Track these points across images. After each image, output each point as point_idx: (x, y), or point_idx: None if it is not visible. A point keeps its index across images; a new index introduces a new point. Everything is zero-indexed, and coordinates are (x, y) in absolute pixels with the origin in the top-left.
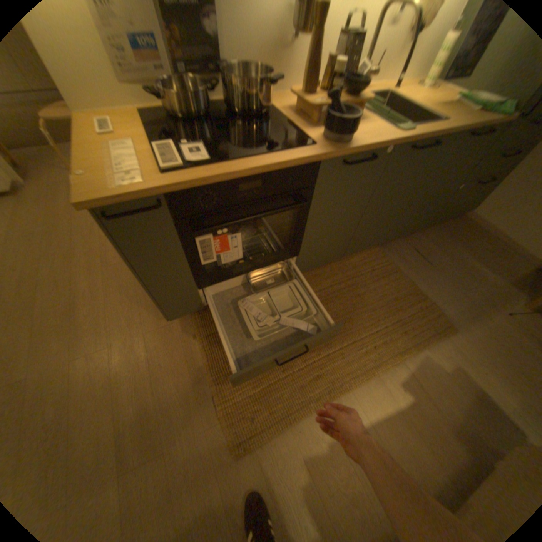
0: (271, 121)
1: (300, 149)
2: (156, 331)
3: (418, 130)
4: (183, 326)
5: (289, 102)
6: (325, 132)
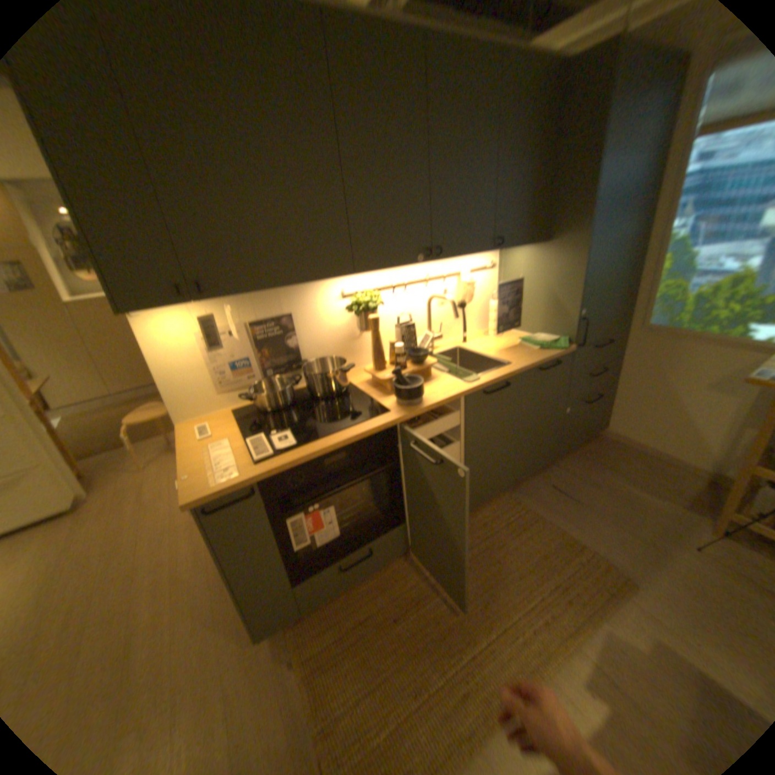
0: (350, 397)
1: (375, 418)
2: (238, 668)
3: (483, 380)
4: (273, 653)
5: (366, 377)
6: (395, 400)
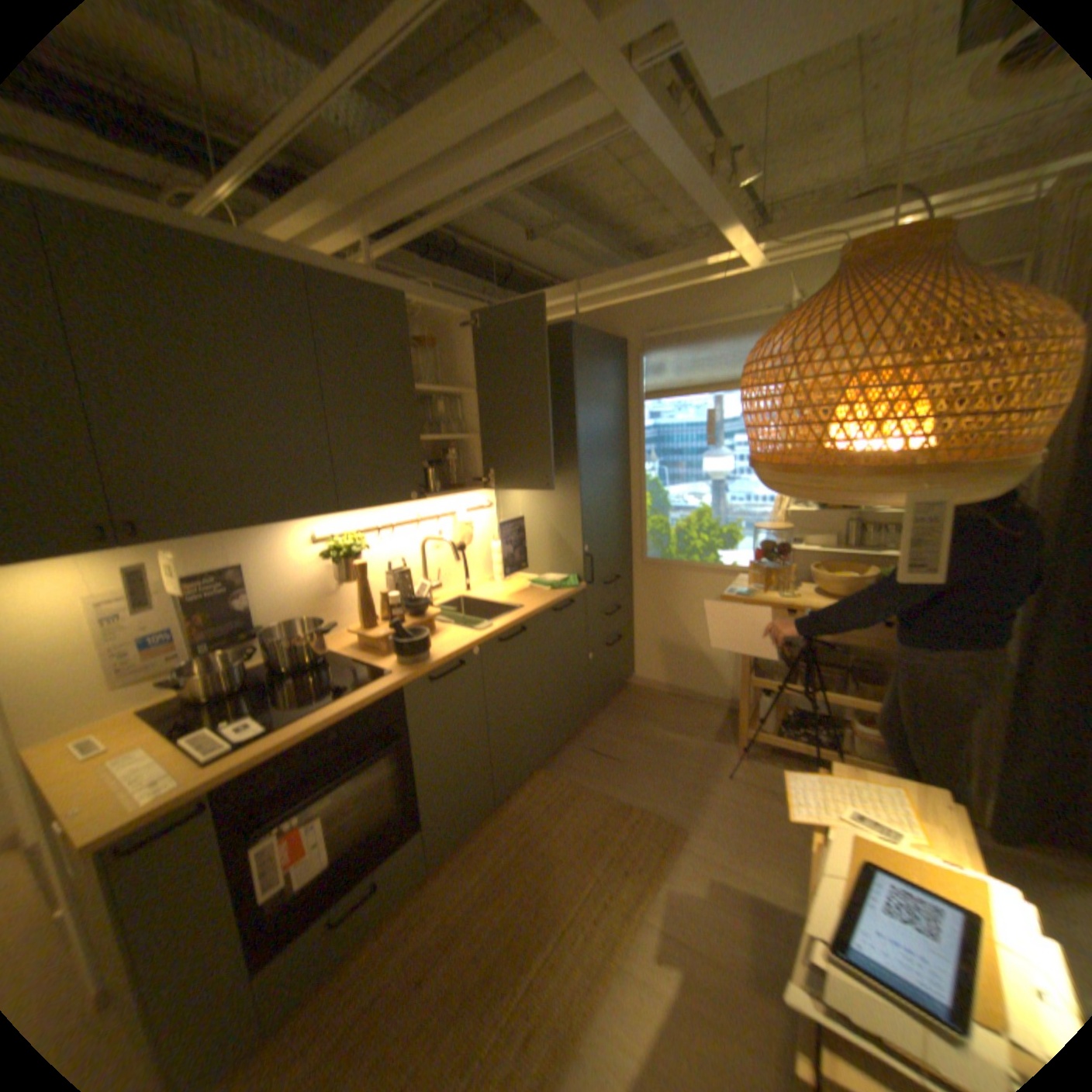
0: (332, 668)
1: (374, 684)
2: None
3: (496, 626)
4: None
5: (349, 642)
6: (397, 660)
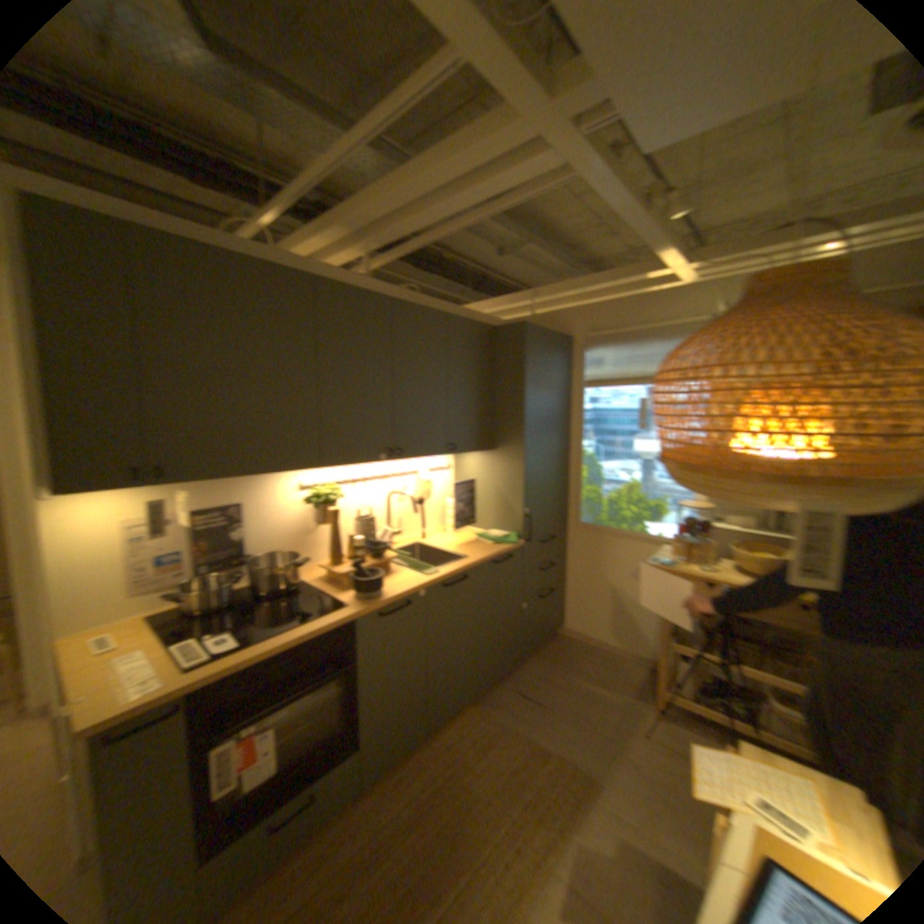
0: (299, 595)
1: (330, 614)
2: None
3: (440, 572)
4: None
5: (317, 573)
6: (353, 594)
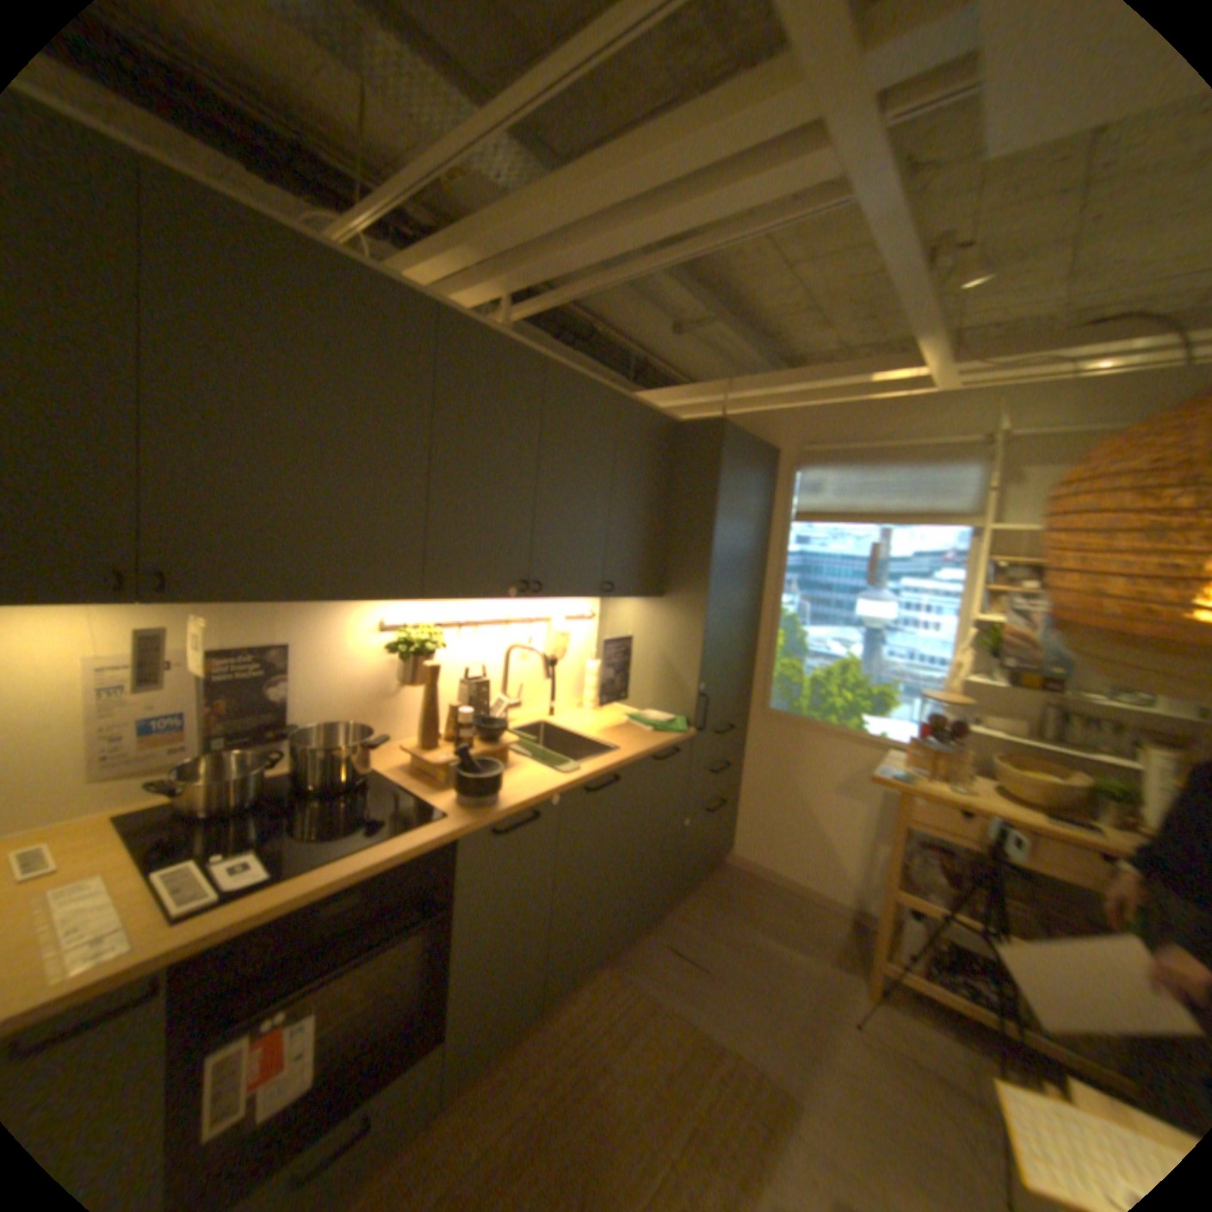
0: (374, 794)
1: (424, 829)
2: None
3: (586, 770)
4: None
5: (401, 760)
6: (459, 798)
